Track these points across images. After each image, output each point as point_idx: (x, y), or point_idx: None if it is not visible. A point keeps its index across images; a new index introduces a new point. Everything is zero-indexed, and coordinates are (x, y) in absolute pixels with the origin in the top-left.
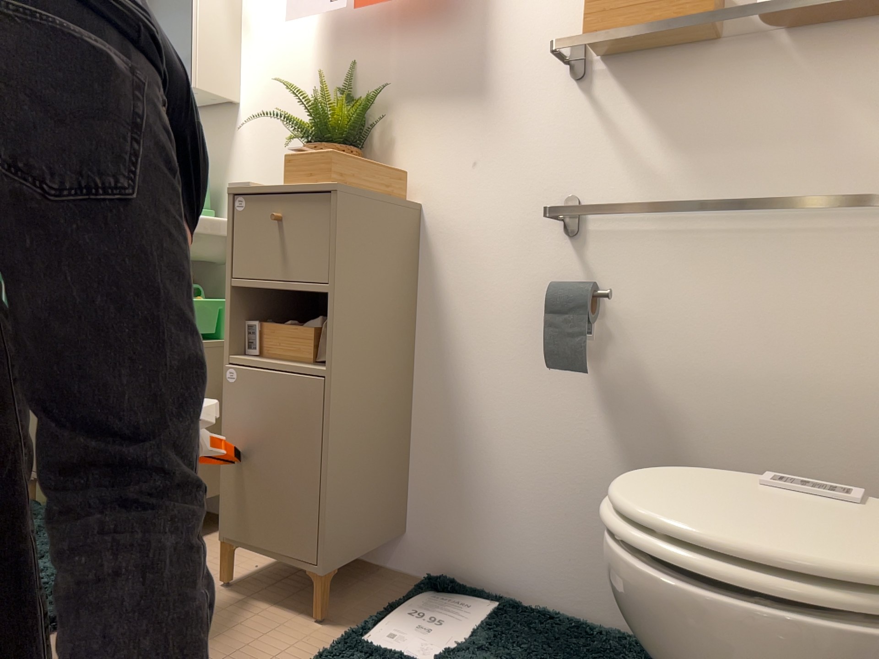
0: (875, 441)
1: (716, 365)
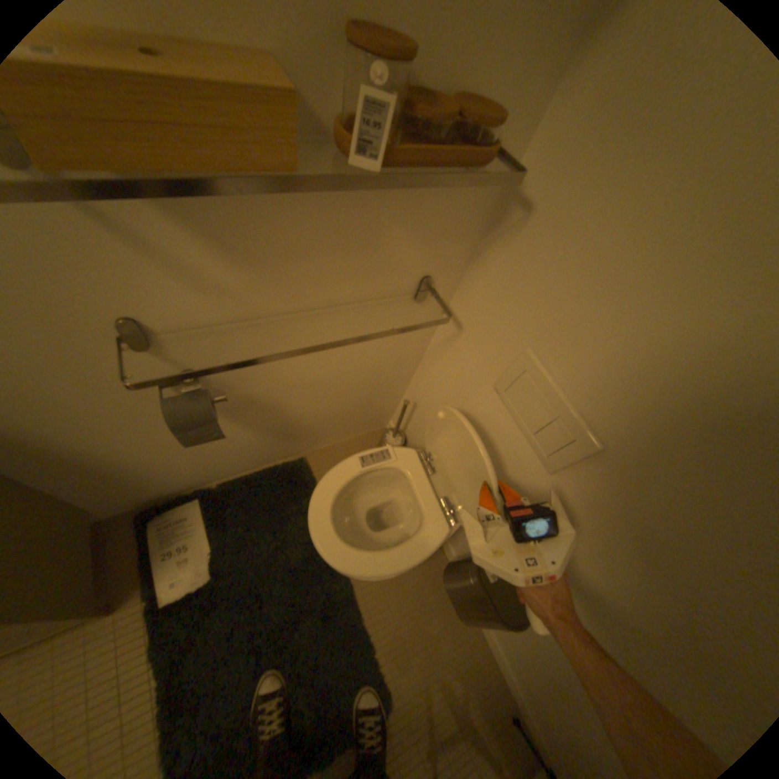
0: (375, 378)
1: (299, 379)
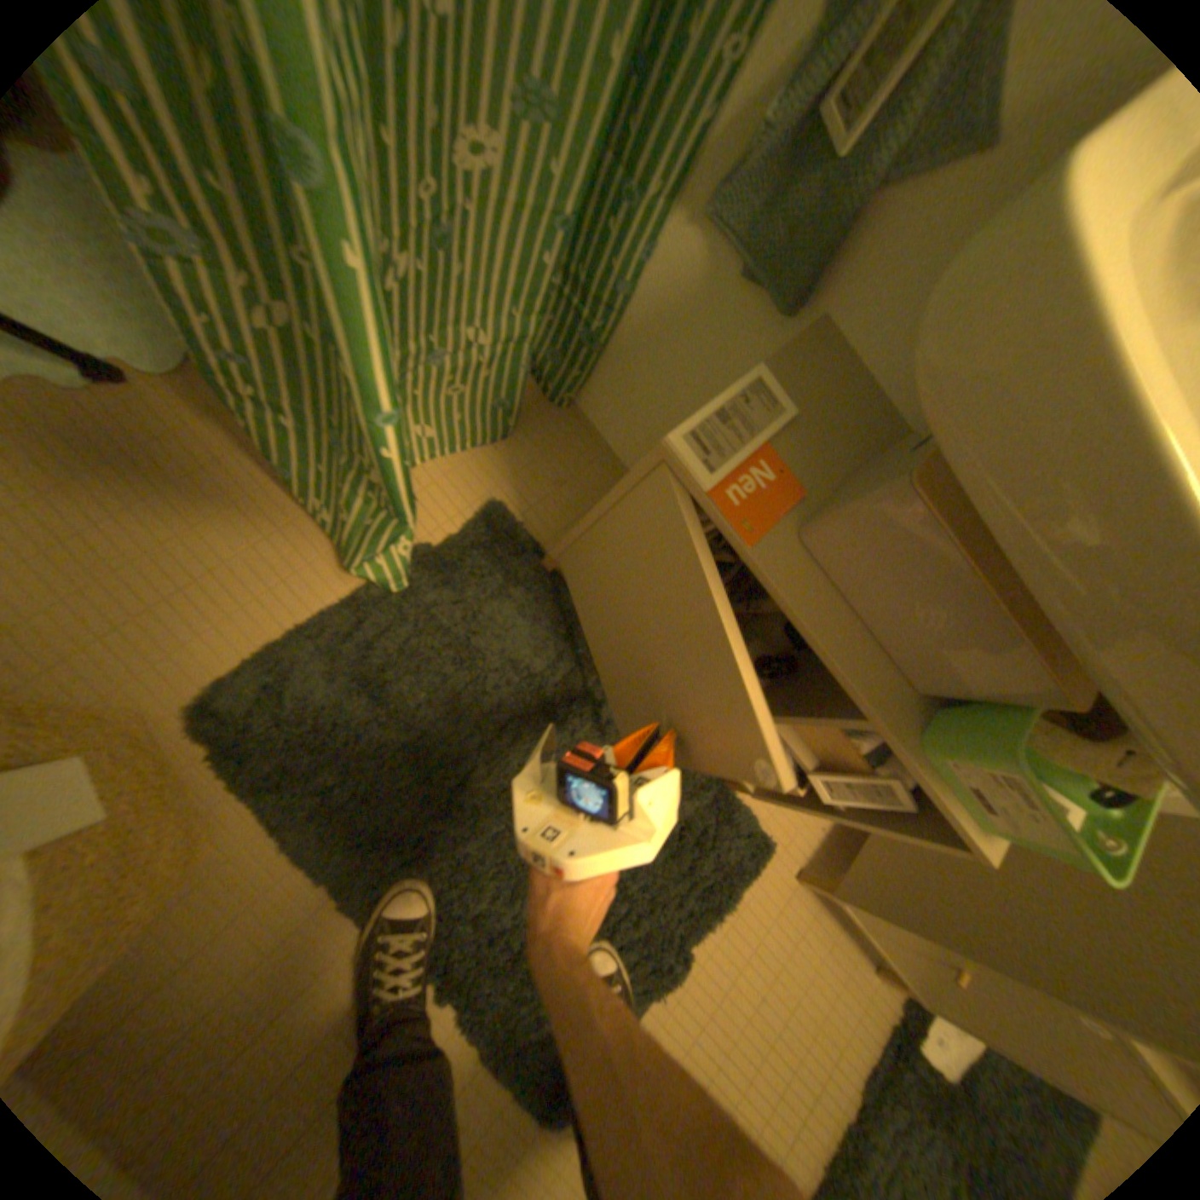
0: None
1: None
